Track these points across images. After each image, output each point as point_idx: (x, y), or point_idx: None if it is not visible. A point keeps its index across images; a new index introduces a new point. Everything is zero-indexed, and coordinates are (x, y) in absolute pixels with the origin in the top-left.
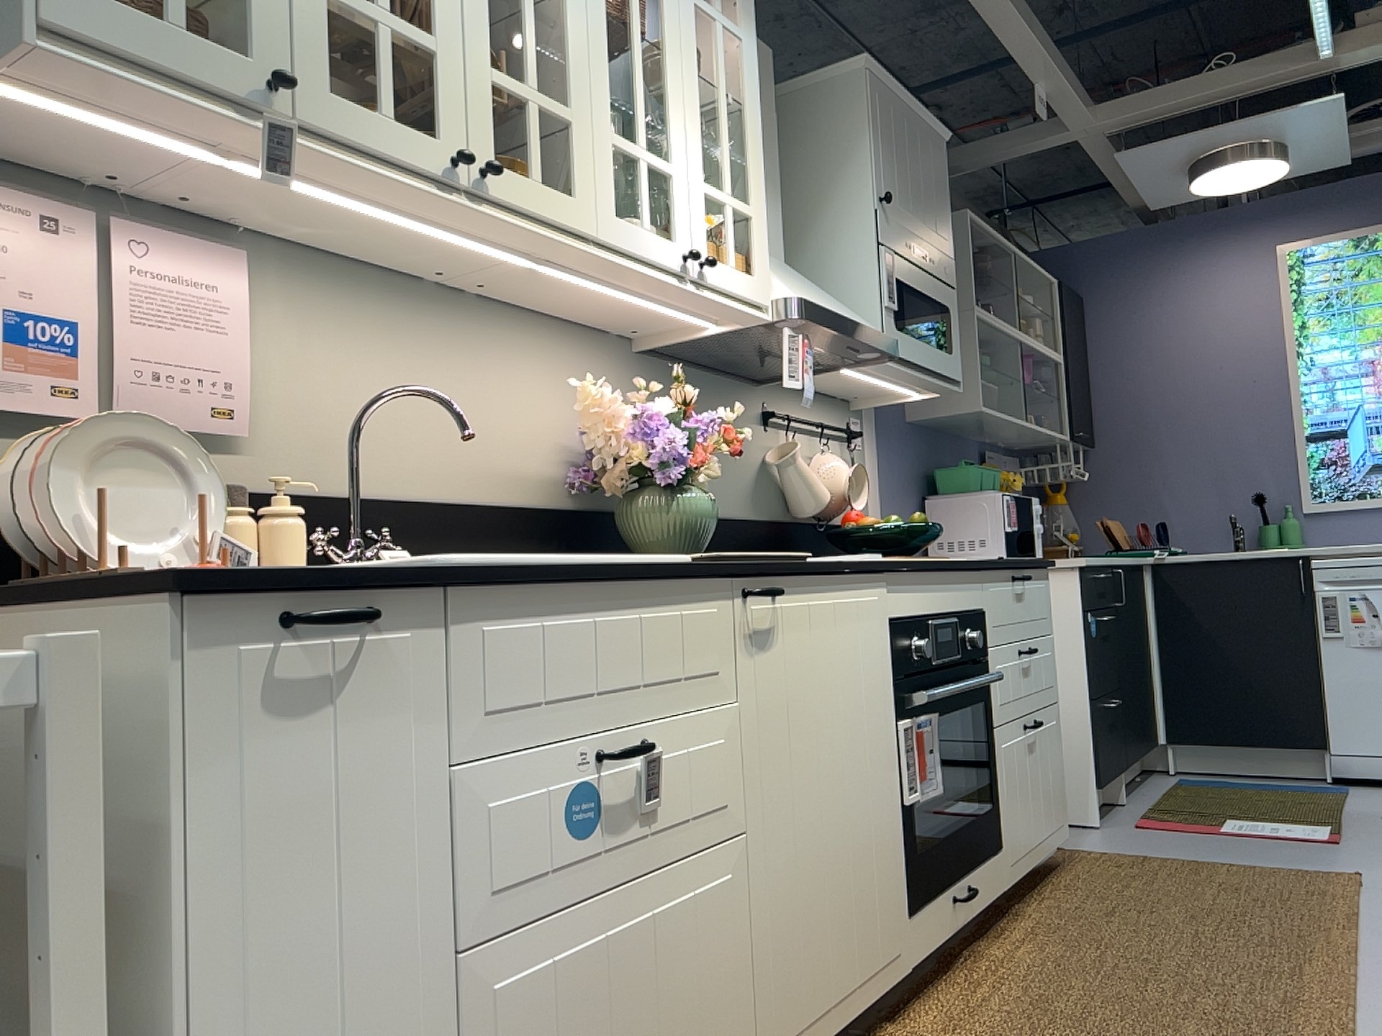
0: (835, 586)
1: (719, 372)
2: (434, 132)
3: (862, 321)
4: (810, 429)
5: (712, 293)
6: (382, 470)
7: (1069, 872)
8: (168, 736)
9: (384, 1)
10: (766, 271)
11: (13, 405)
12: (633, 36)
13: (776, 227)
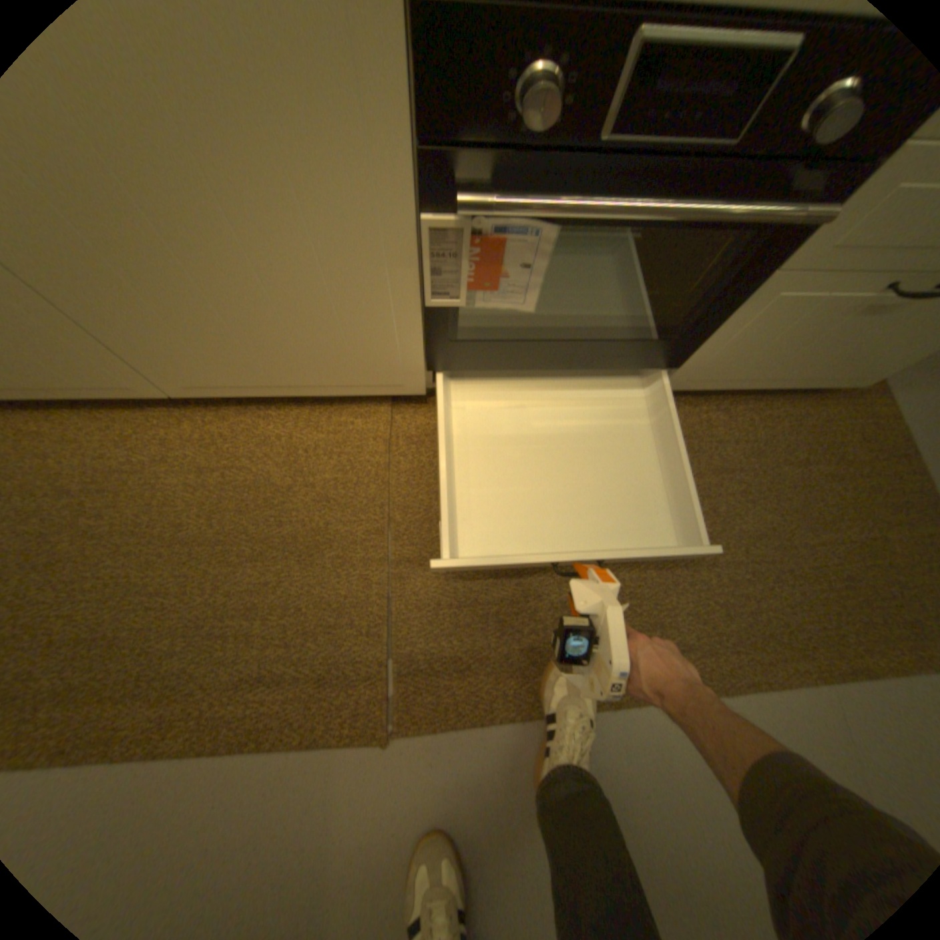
0: None
1: None
2: None
3: None
4: None
5: None
6: None
7: (810, 406)
8: None
9: None
10: None
11: None
12: None
13: None
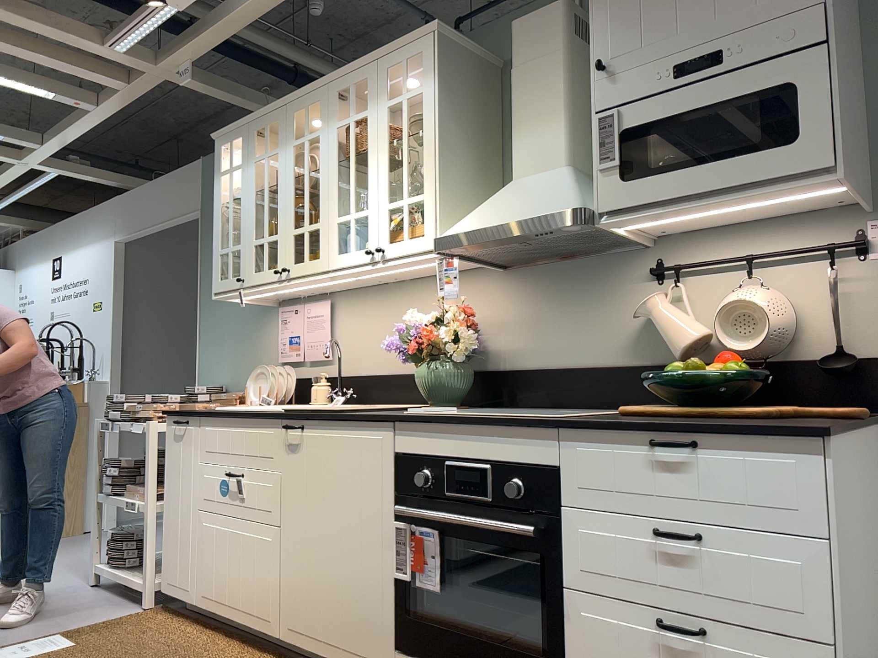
0: (342, 427)
1: (583, 256)
2: (276, 265)
3: (538, 209)
4: (740, 263)
5: (390, 261)
6: (370, 363)
7: None
8: (166, 441)
9: (265, 234)
10: (430, 227)
11: (291, 359)
12: (350, 161)
13: (550, 146)
